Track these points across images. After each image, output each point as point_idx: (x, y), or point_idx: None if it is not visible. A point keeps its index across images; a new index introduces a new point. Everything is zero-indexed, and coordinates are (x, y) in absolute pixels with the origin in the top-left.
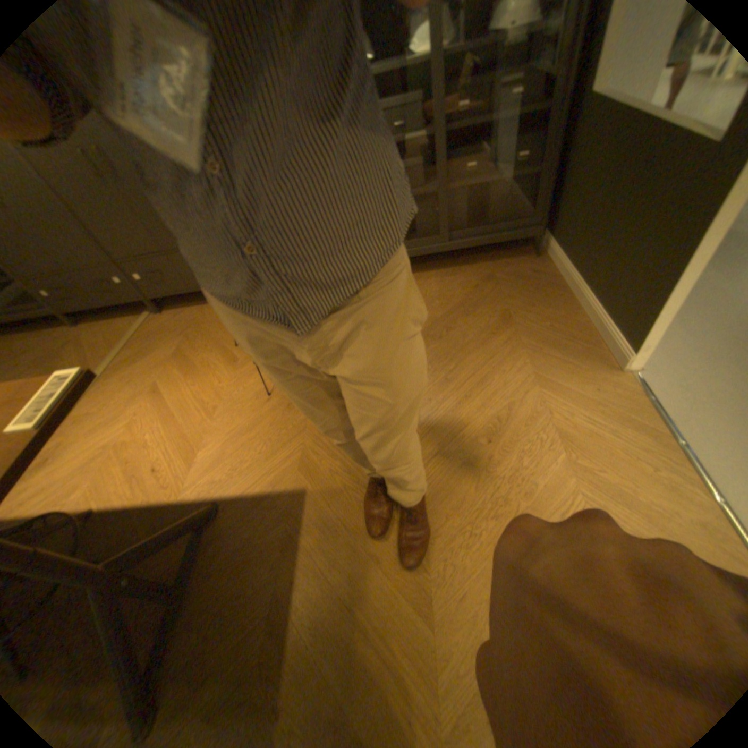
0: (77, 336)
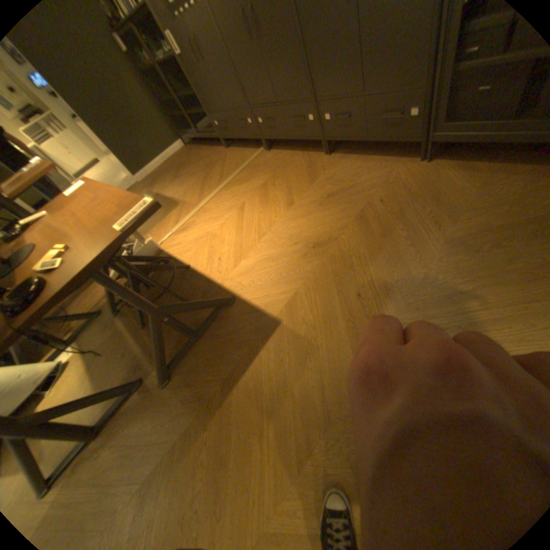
0: (225, 156)
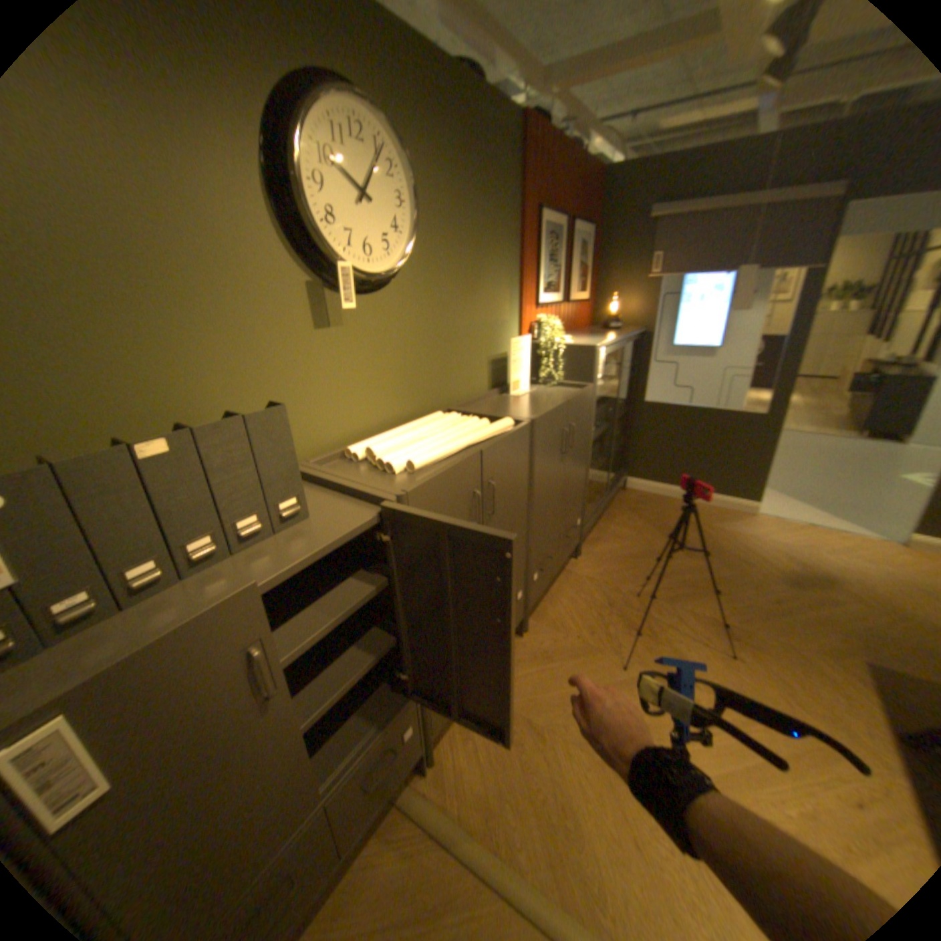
0: None
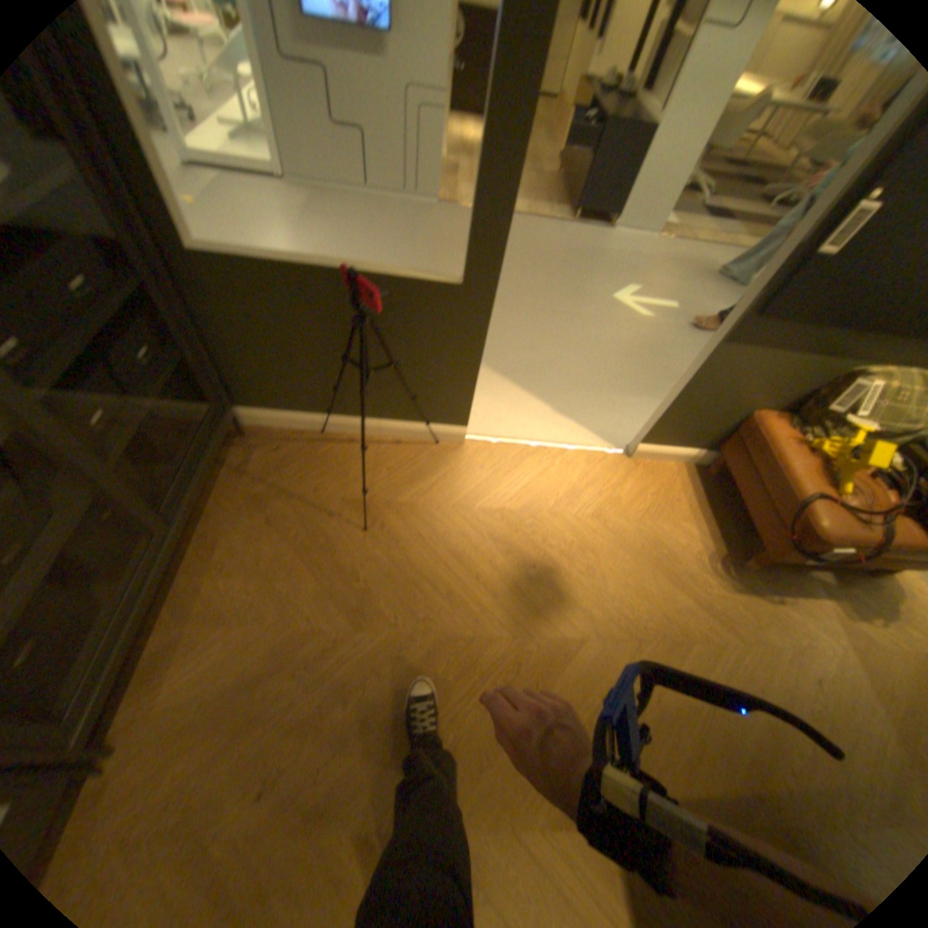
0: None
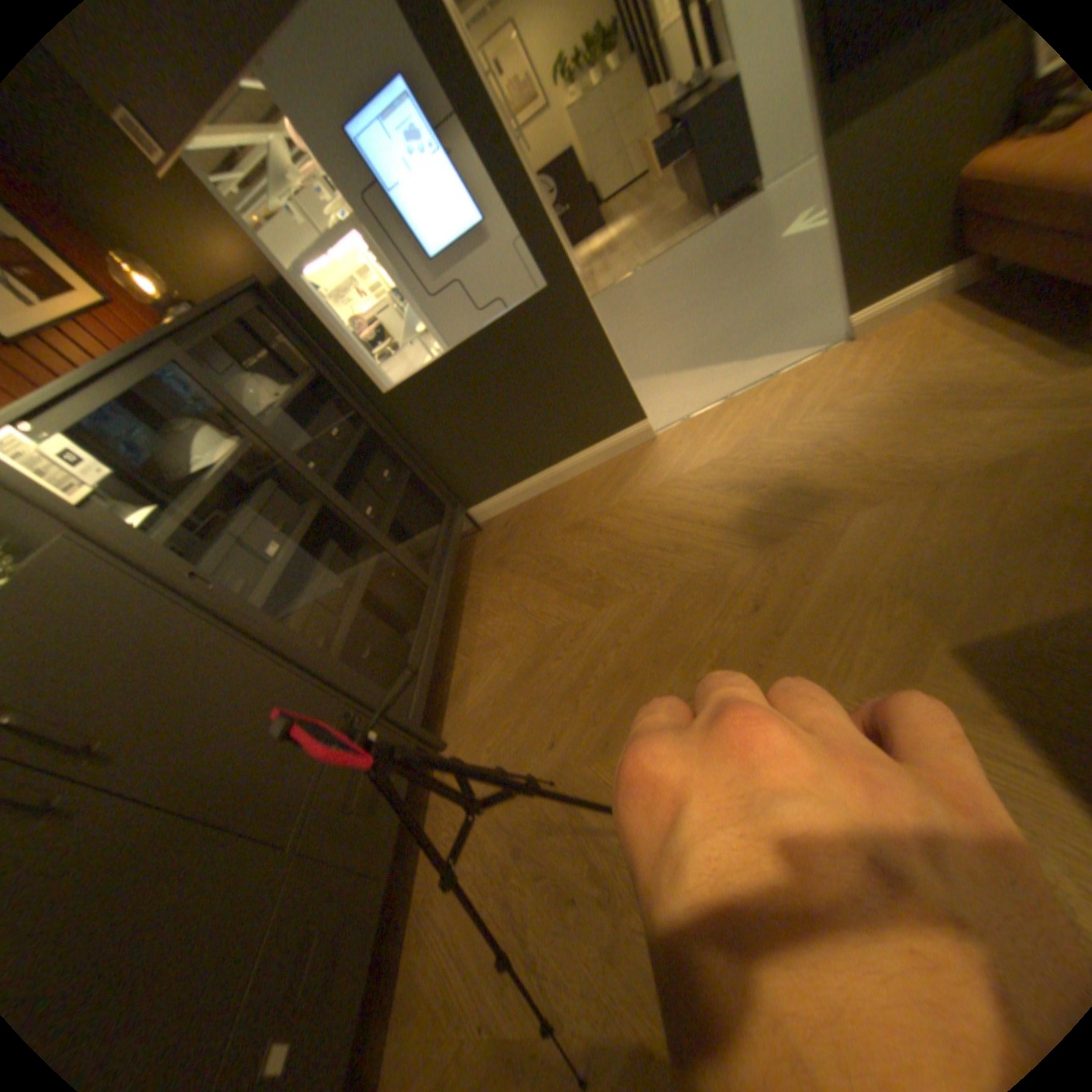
0: None
